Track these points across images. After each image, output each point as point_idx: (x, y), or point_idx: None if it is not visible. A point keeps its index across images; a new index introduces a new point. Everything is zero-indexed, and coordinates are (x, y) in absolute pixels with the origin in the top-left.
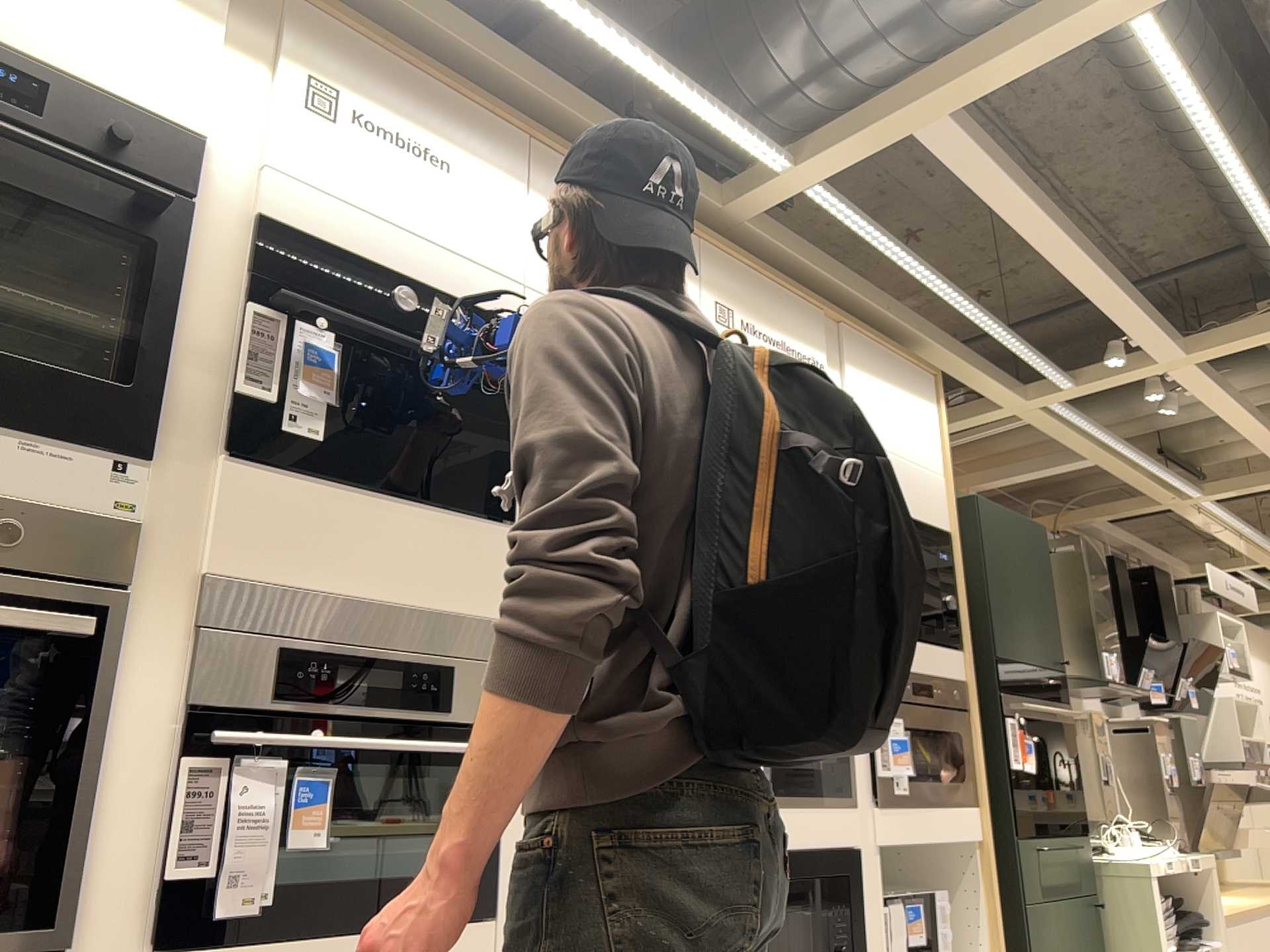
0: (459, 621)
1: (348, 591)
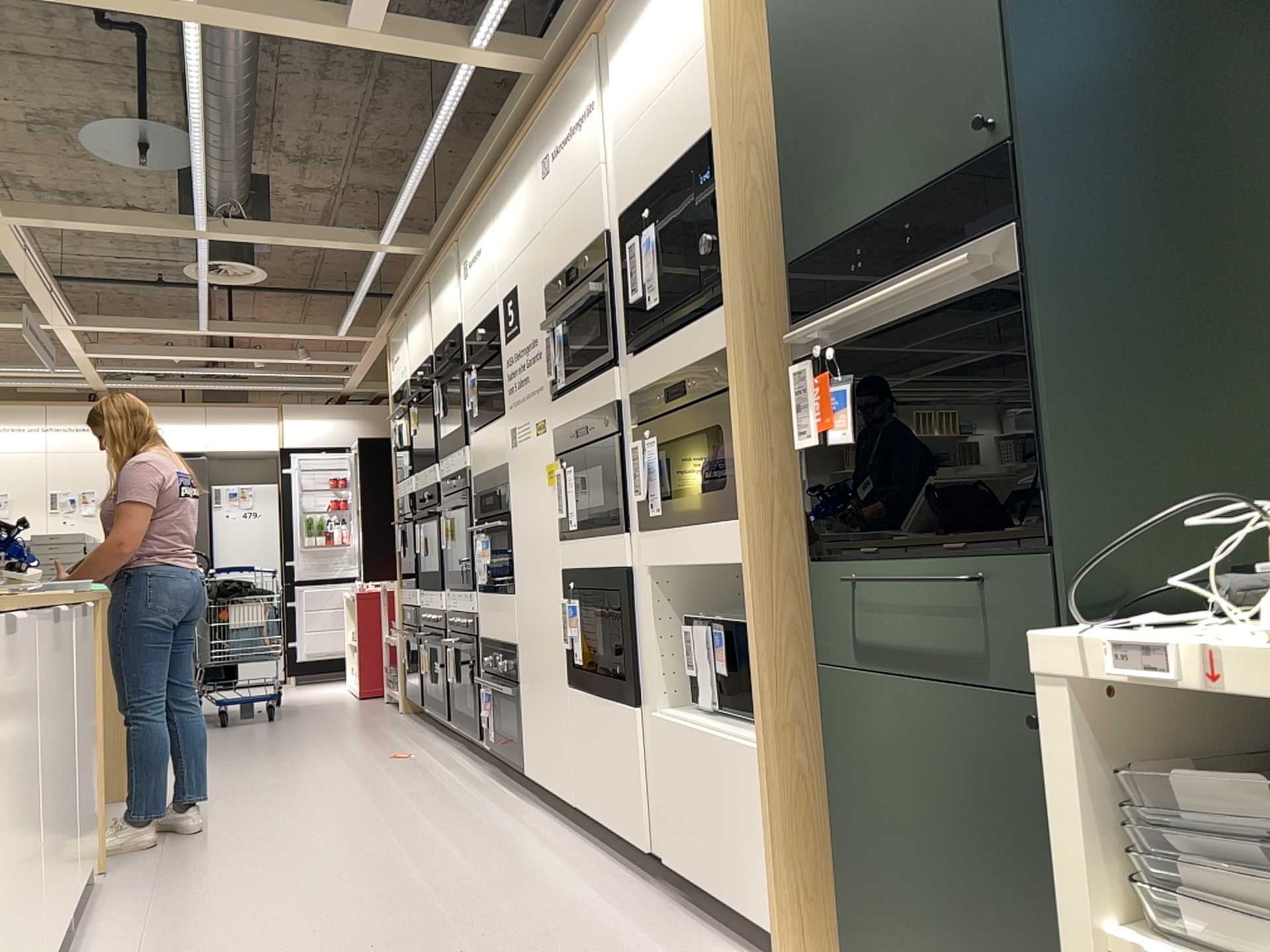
0: (497, 473)
1: (491, 471)
